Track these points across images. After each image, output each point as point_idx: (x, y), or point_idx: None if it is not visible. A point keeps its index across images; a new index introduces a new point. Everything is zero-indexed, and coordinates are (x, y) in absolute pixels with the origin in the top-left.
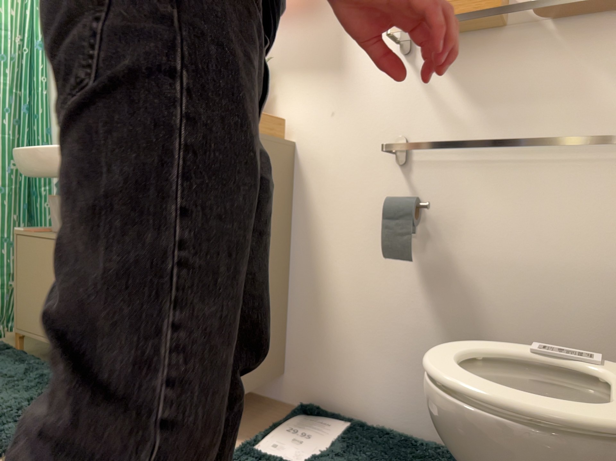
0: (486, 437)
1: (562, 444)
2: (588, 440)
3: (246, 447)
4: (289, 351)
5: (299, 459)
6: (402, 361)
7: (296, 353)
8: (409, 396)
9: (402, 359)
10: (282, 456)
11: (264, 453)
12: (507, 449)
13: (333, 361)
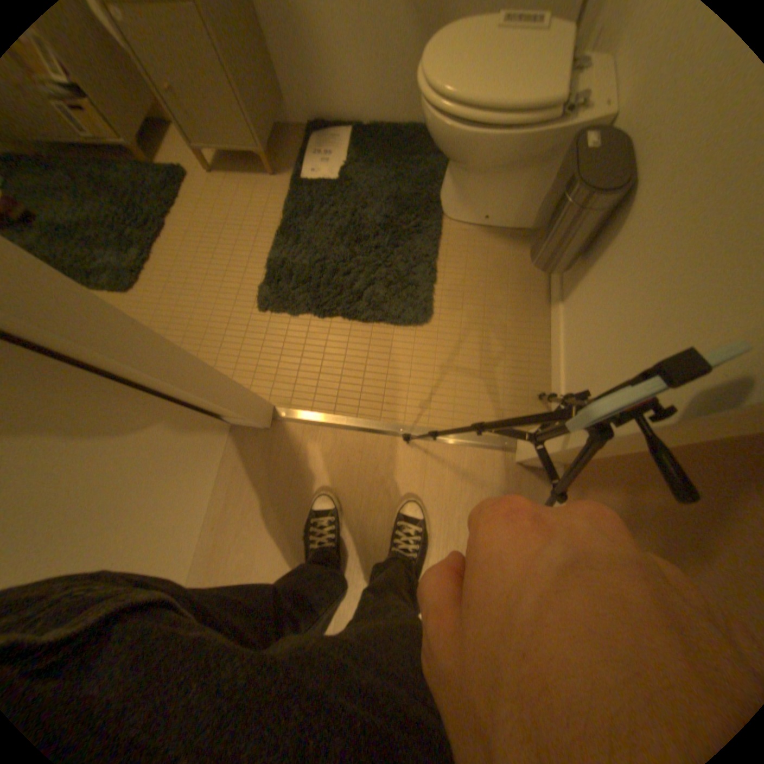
0: (468, 142)
1: (511, 136)
2: (526, 129)
3: (292, 175)
4: (279, 71)
5: (332, 172)
6: (380, 55)
7: (285, 71)
8: (389, 87)
9: (380, 52)
10: (321, 174)
11: (308, 177)
12: (479, 146)
13: (321, 71)
